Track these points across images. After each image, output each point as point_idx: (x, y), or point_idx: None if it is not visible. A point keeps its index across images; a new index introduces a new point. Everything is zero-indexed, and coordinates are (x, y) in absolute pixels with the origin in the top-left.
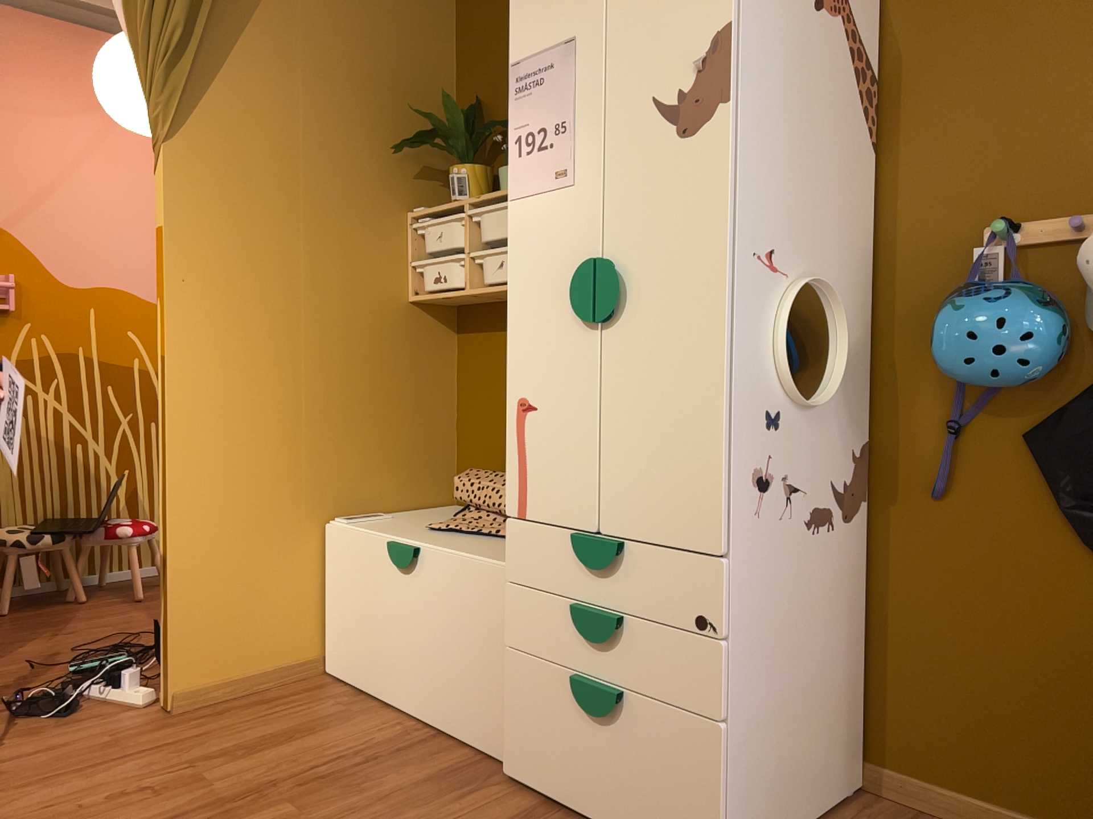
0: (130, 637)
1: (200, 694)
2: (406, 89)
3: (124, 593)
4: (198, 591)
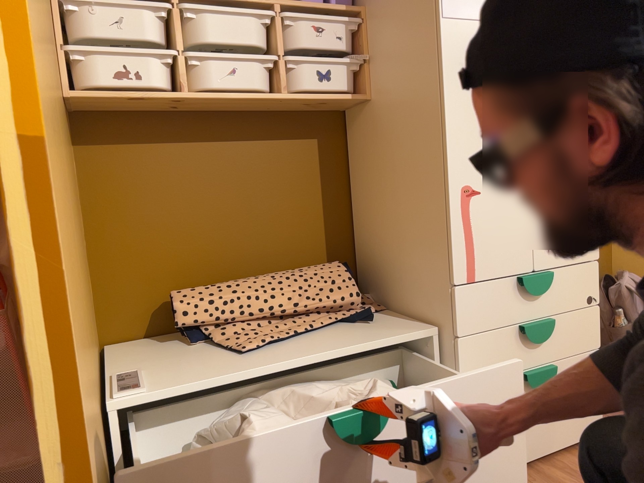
0: None
1: None
2: None
3: None
4: None
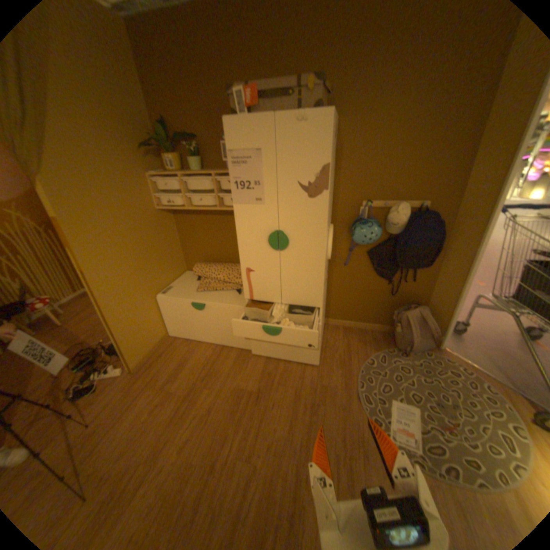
0: (77, 346)
1: (139, 363)
2: (126, 112)
3: (47, 324)
4: (126, 338)
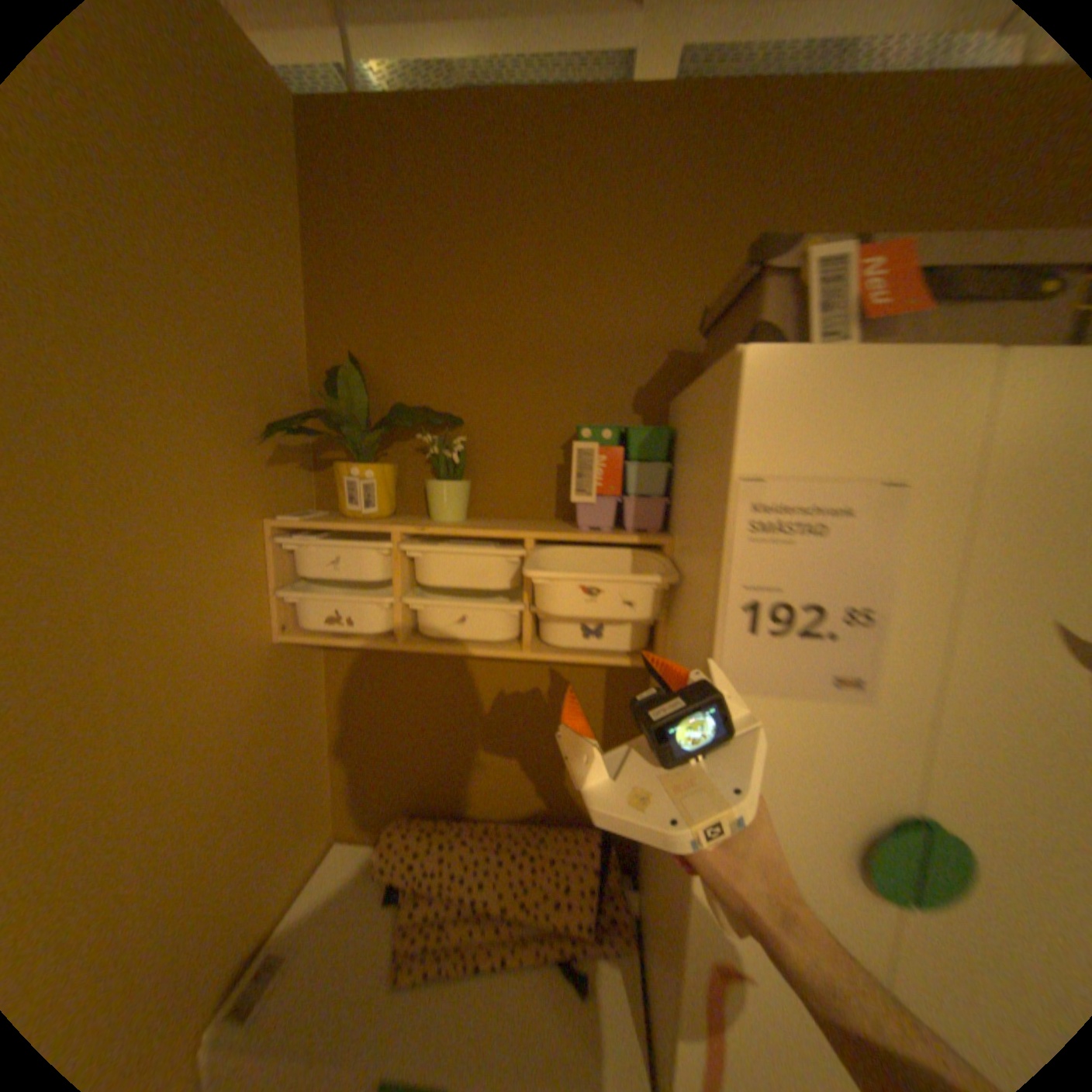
0: None
1: None
2: (249, 325)
3: None
4: None
